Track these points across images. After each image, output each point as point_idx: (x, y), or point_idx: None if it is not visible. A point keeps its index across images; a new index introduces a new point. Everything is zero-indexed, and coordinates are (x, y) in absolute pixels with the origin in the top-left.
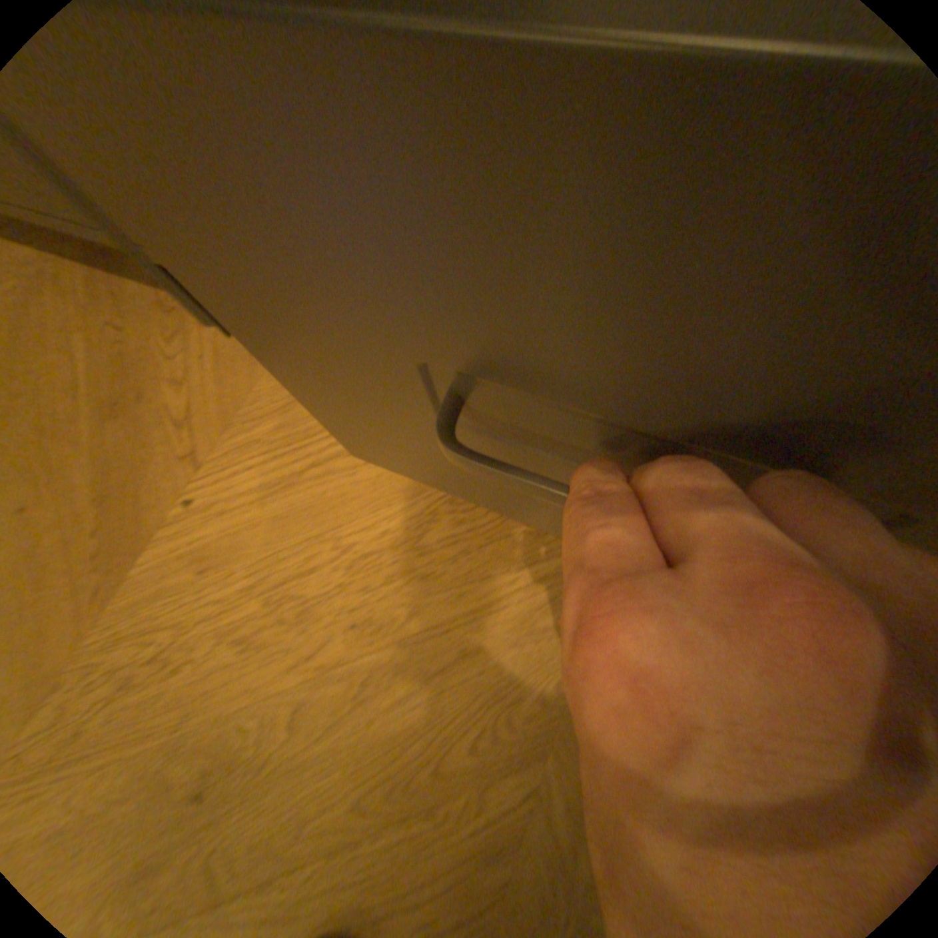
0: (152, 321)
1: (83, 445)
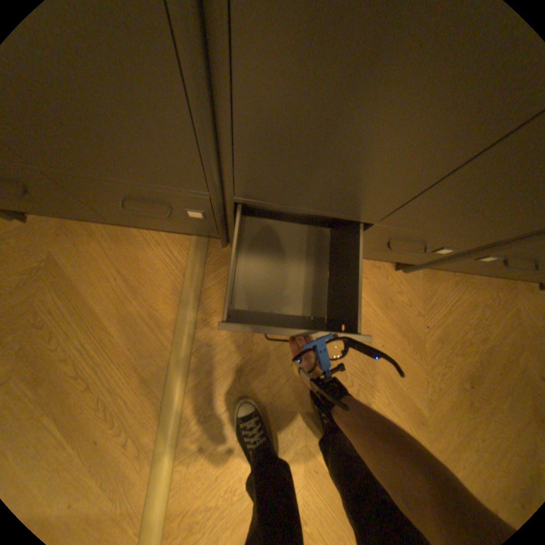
0: (372, 270)
1: (382, 319)
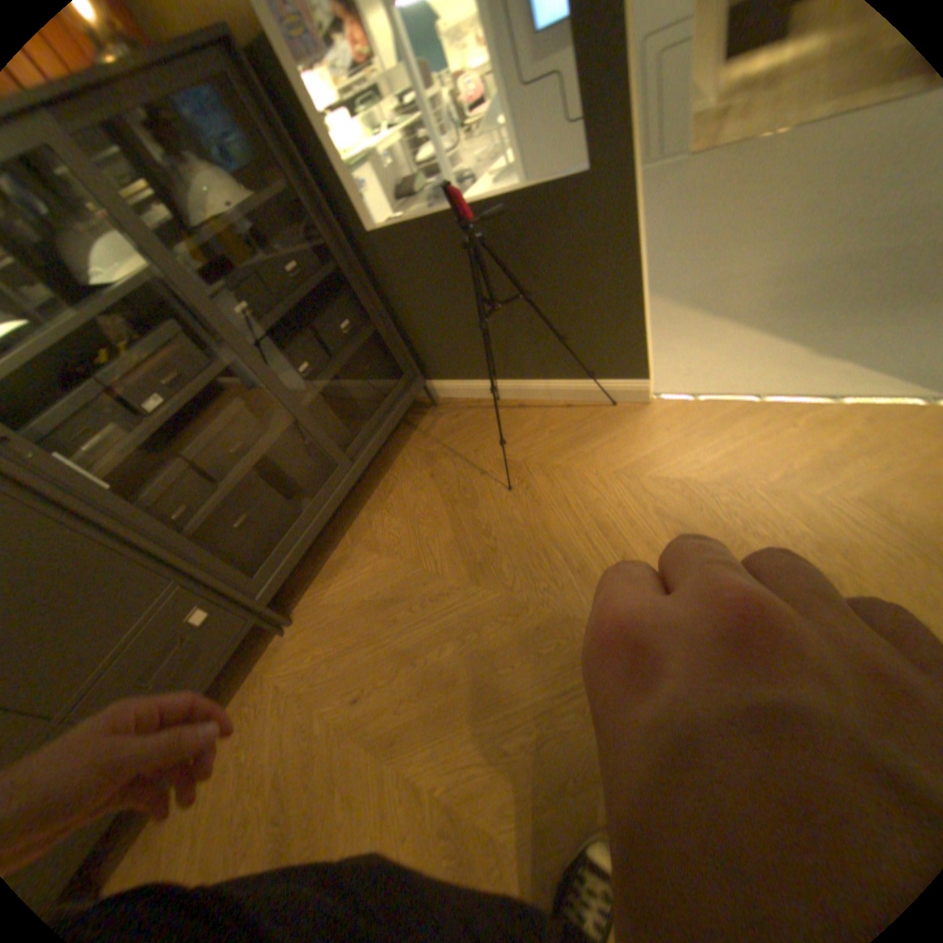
0: None
1: None
